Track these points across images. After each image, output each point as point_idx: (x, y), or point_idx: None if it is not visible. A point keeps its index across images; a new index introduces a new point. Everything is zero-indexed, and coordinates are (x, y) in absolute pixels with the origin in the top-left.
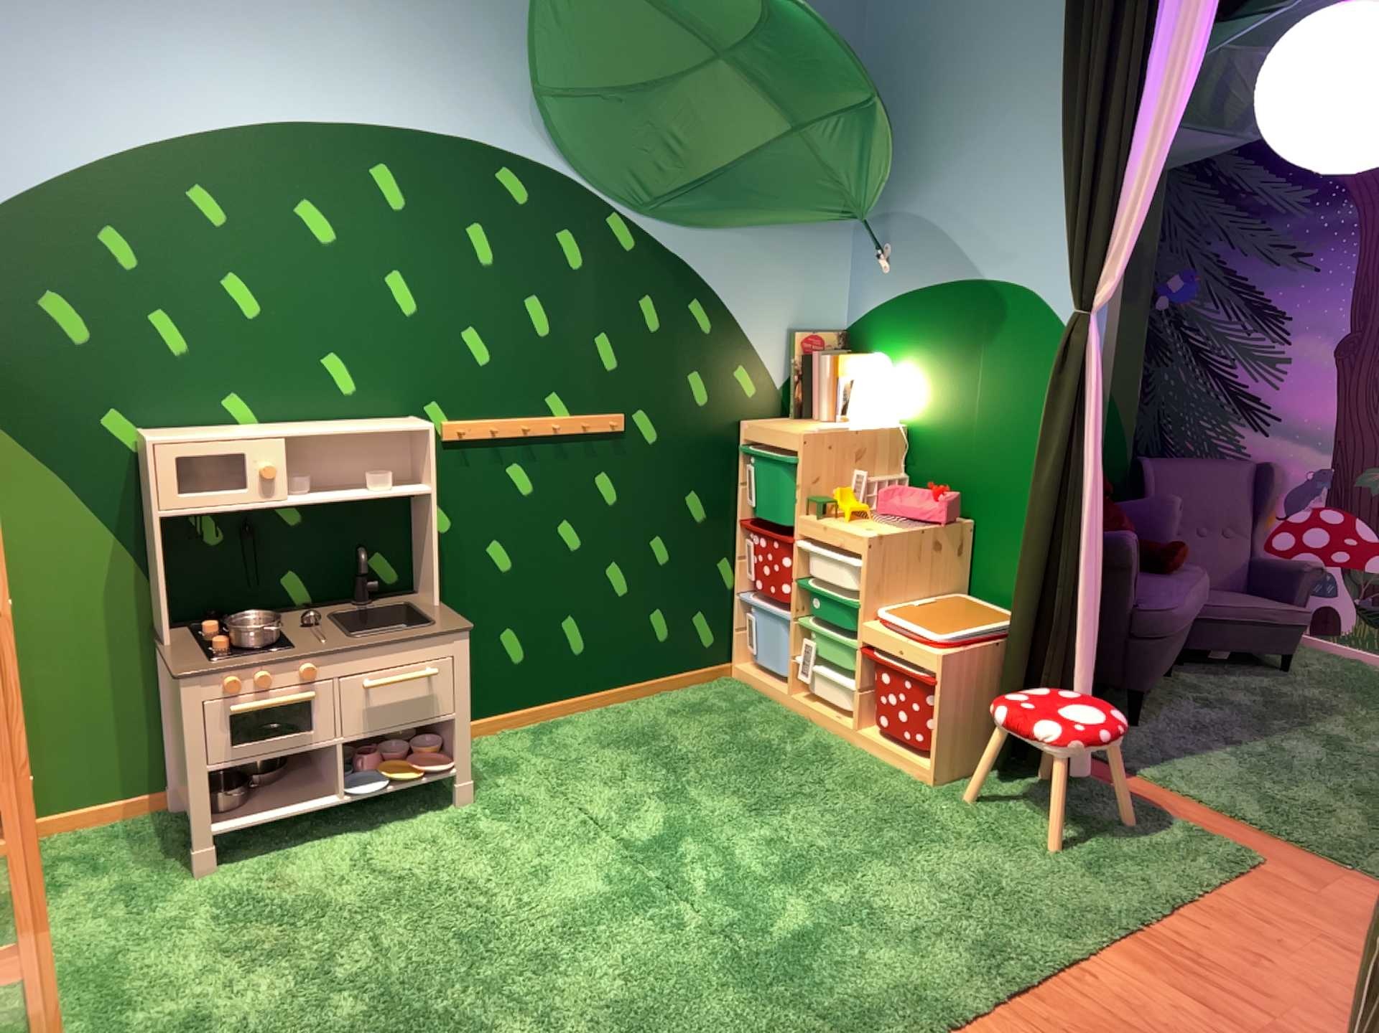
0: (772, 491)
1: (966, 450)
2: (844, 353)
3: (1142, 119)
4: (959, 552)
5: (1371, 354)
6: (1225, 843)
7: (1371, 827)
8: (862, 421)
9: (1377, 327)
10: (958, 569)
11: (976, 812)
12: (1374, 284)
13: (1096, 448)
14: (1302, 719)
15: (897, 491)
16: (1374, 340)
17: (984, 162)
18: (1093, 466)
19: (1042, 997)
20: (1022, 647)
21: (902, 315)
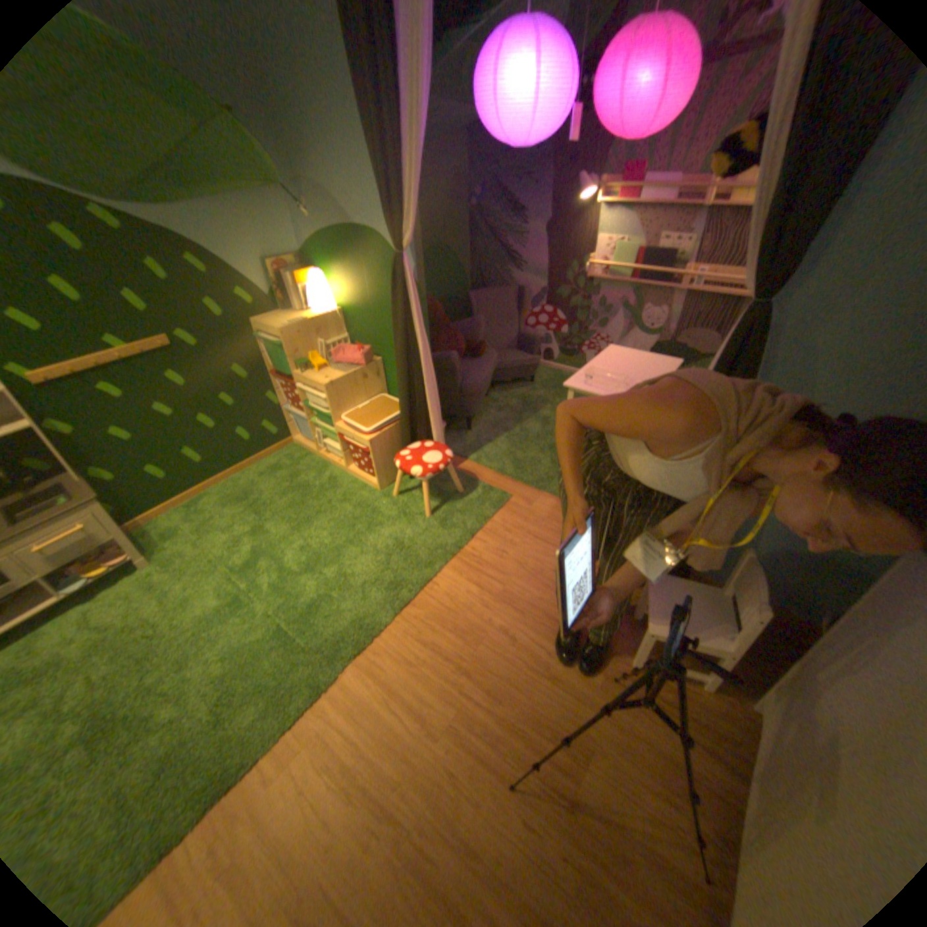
0: (275, 360)
1: (370, 324)
2: (298, 270)
3: (405, 121)
4: (377, 377)
5: (562, 230)
6: (496, 493)
7: (551, 472)
8: (315, 312)
9: (564, 215)
10: (378, 384)
11: (397, 502)
12: (562, 191)
13: (419, 329)
14: (535, 412)
15: (340, 349)
16: (563, 222)
17: (334, 144)
18: (420, 339)
19: (413, 606)
20: (405, 428)
21: (321, 245)
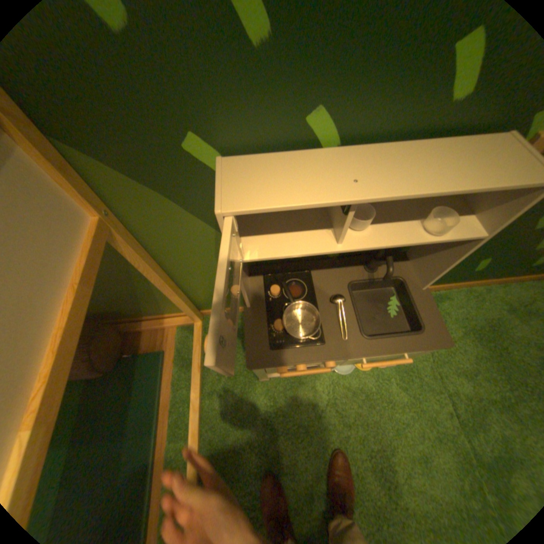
0: None
1: None
2: None
3: None
4: None
5: None
6: None
7: None
8: None
9: None
10: None
11: None
12: None
13: None
14: None
15: None
16: None
17: None
18: None
19: None
20: None
21: None
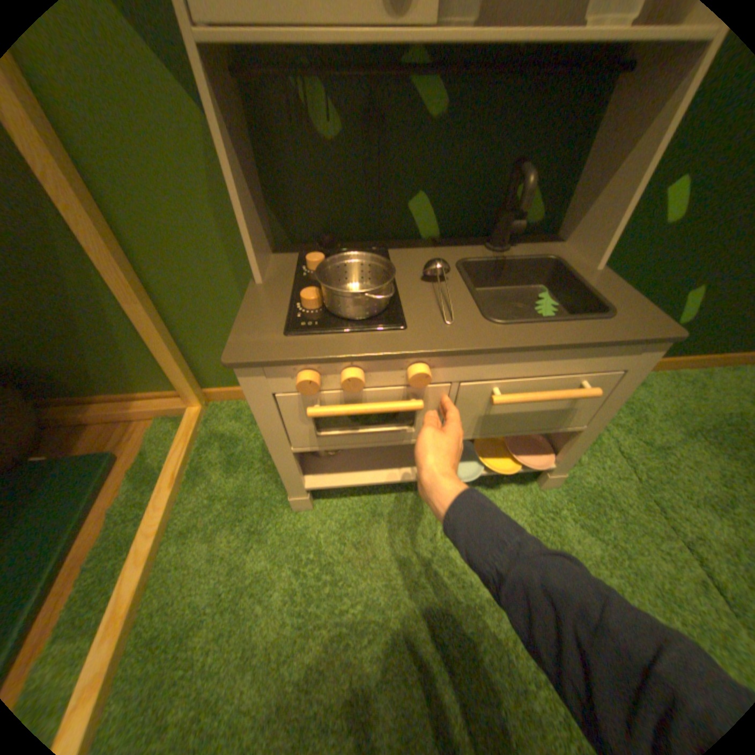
0: None
1: None
2: None
3: None
4: None
5: None
6: None
7: None
8: None
9: None
10: None
11: None
12: None
13: None
14: None
15: None
16: None
17: None
18: None
19: None
20: None
21: None
